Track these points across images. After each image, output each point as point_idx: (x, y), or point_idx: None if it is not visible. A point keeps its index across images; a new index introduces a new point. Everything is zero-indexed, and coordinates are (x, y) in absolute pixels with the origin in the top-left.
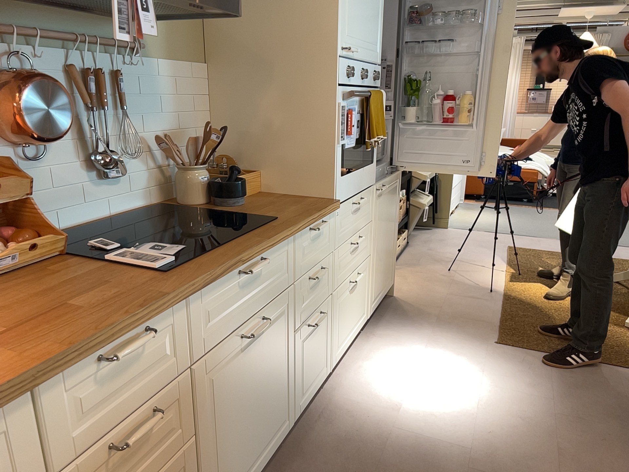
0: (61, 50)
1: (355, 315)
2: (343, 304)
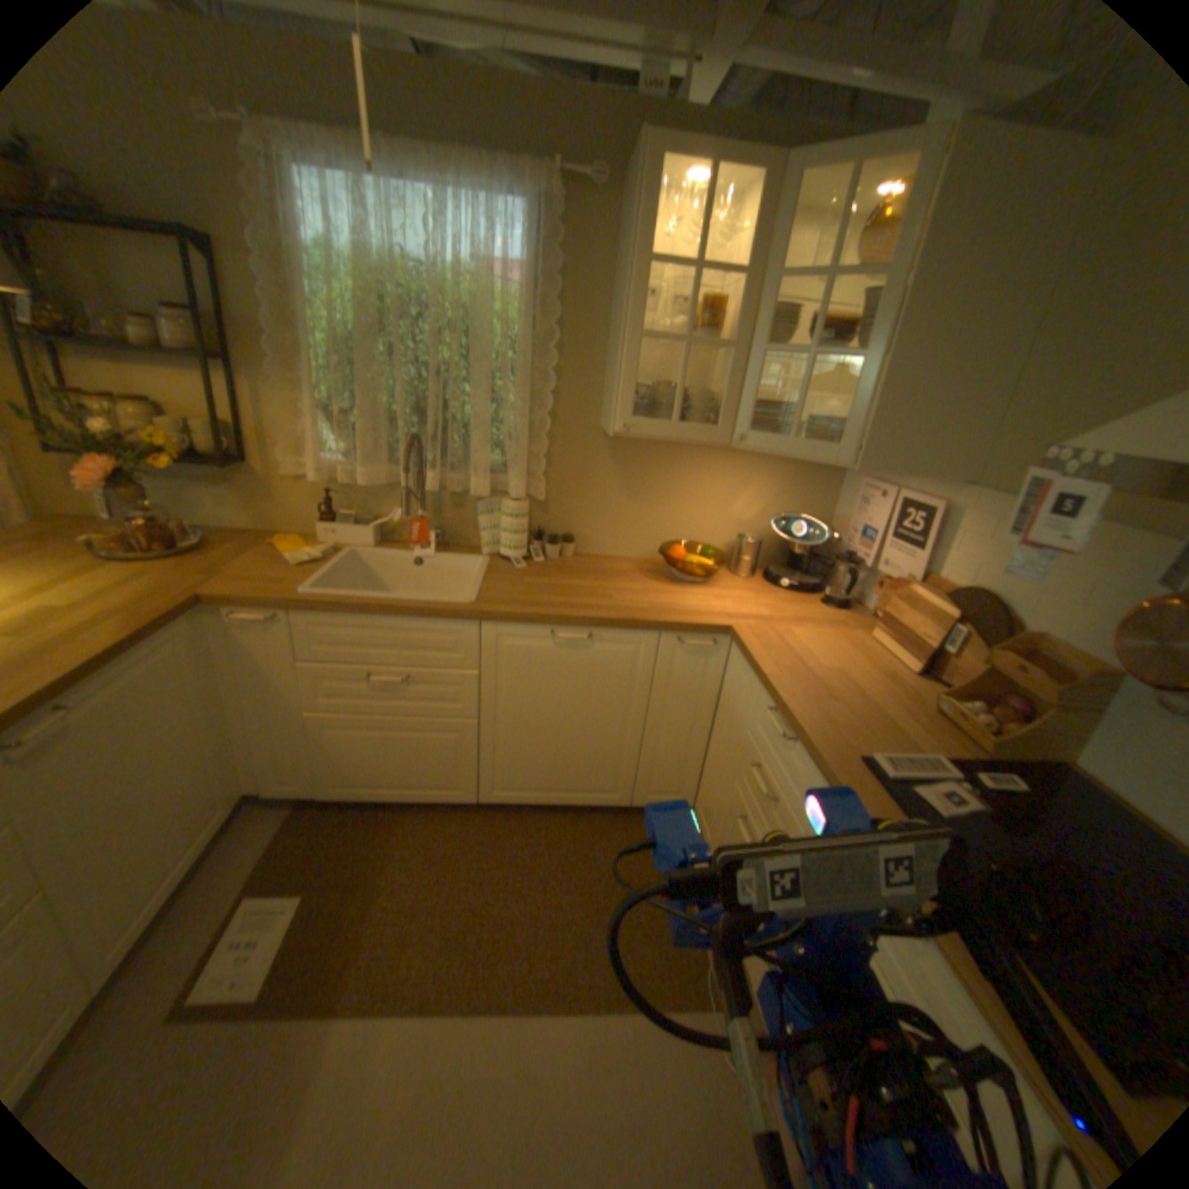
0: None
1: None
2: None
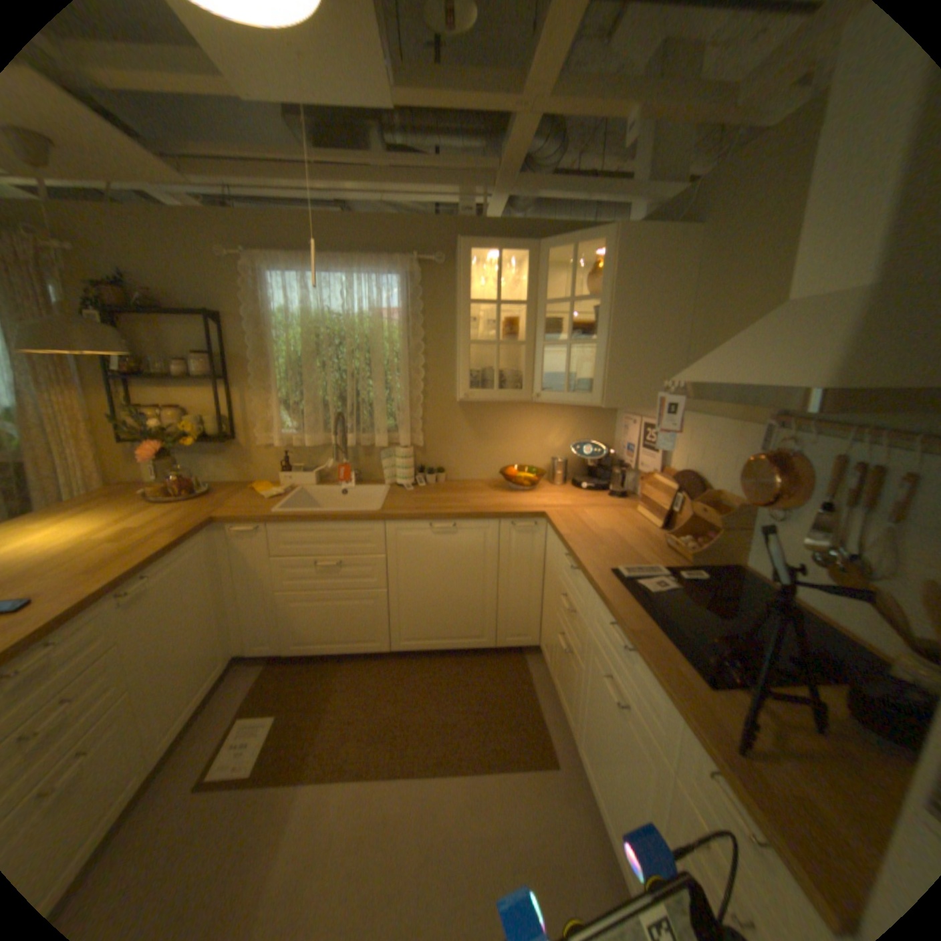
0: (845, 439)
1: None
2: None
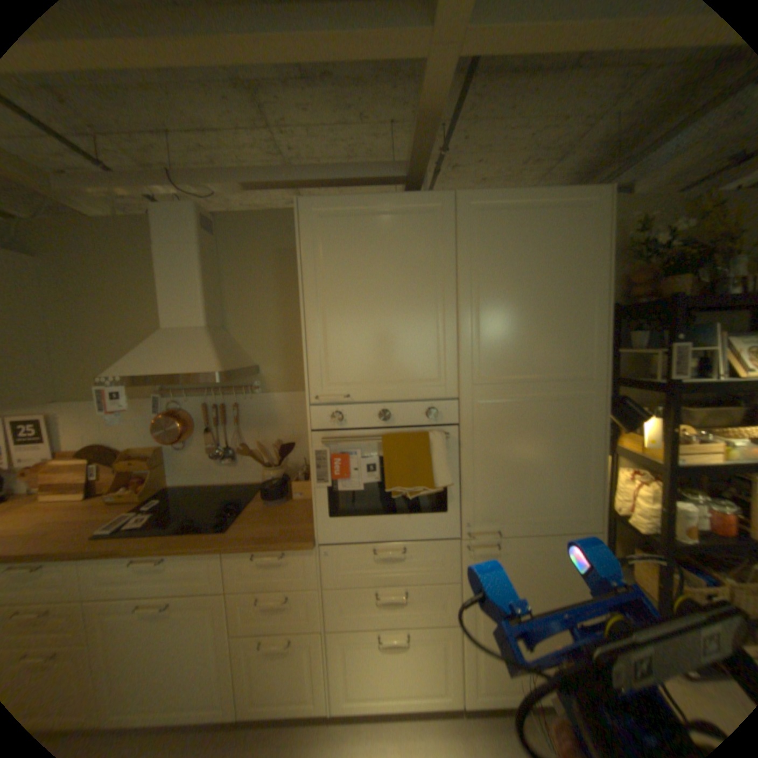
0: (200, 396)
1: (409, 687)
2: (361, 658)
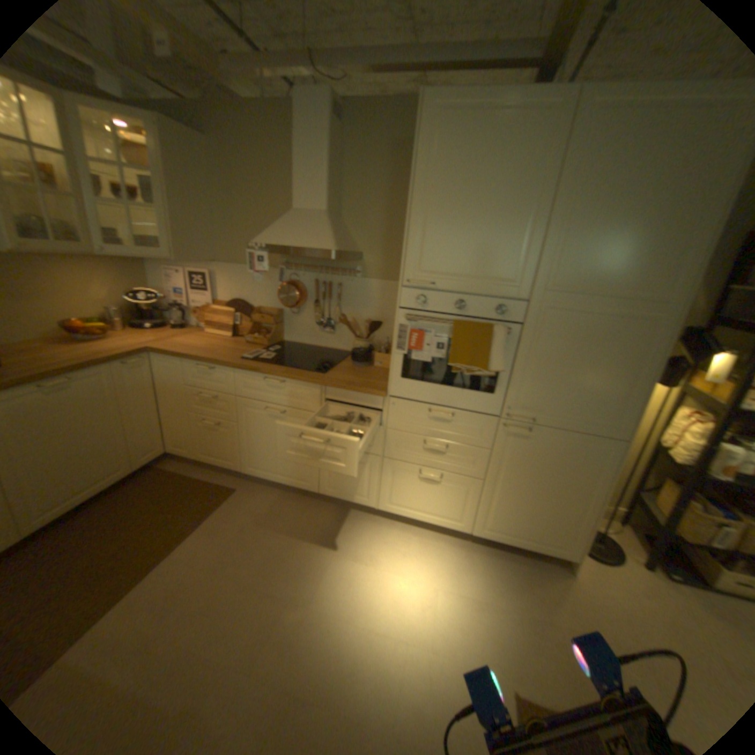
0: (312, 272)
1: (434, 507)
2: (403, 479)
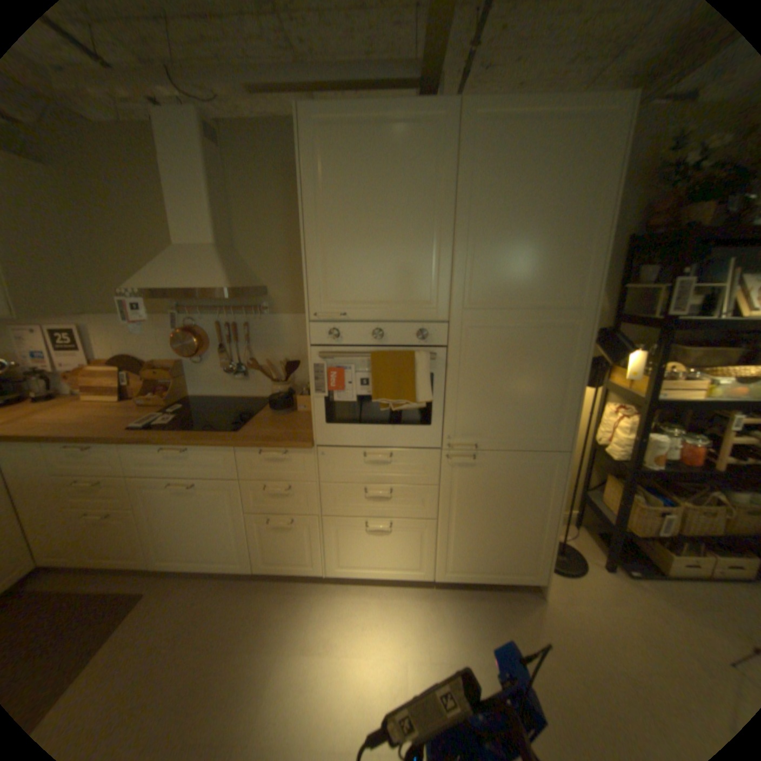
0: (212, 314)
1: (390, 561)
2: (351, 536)
